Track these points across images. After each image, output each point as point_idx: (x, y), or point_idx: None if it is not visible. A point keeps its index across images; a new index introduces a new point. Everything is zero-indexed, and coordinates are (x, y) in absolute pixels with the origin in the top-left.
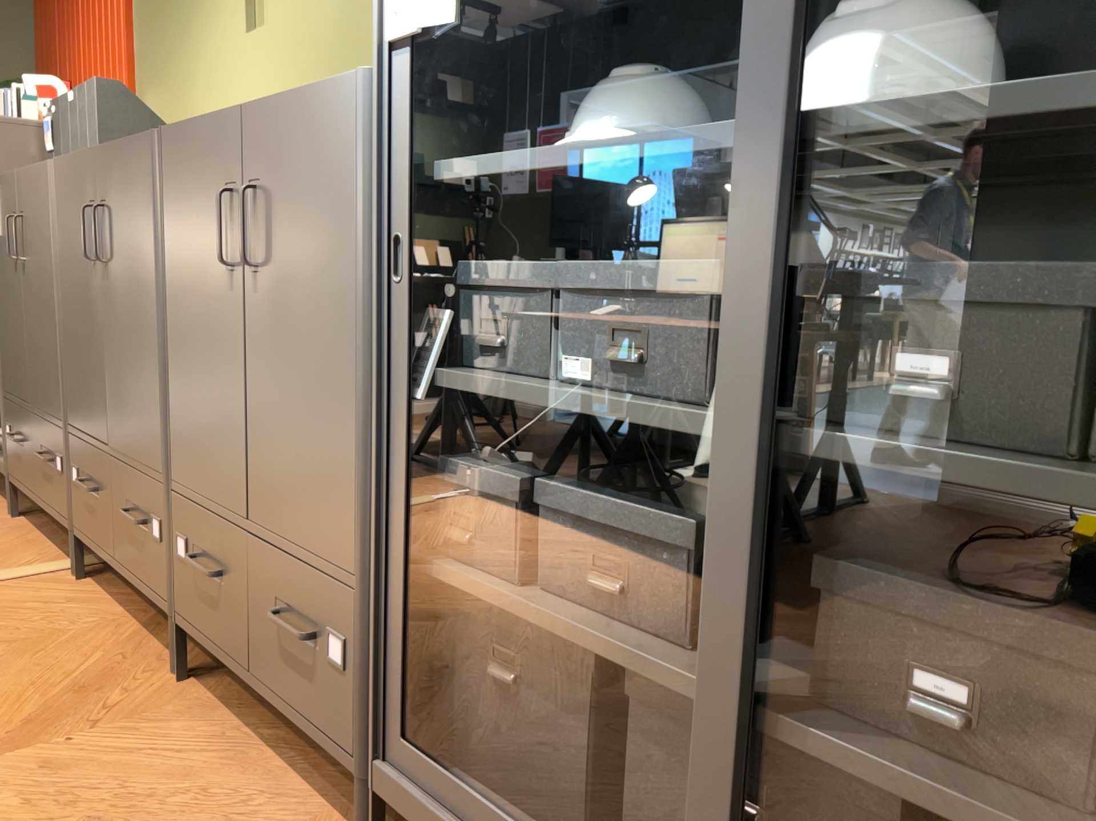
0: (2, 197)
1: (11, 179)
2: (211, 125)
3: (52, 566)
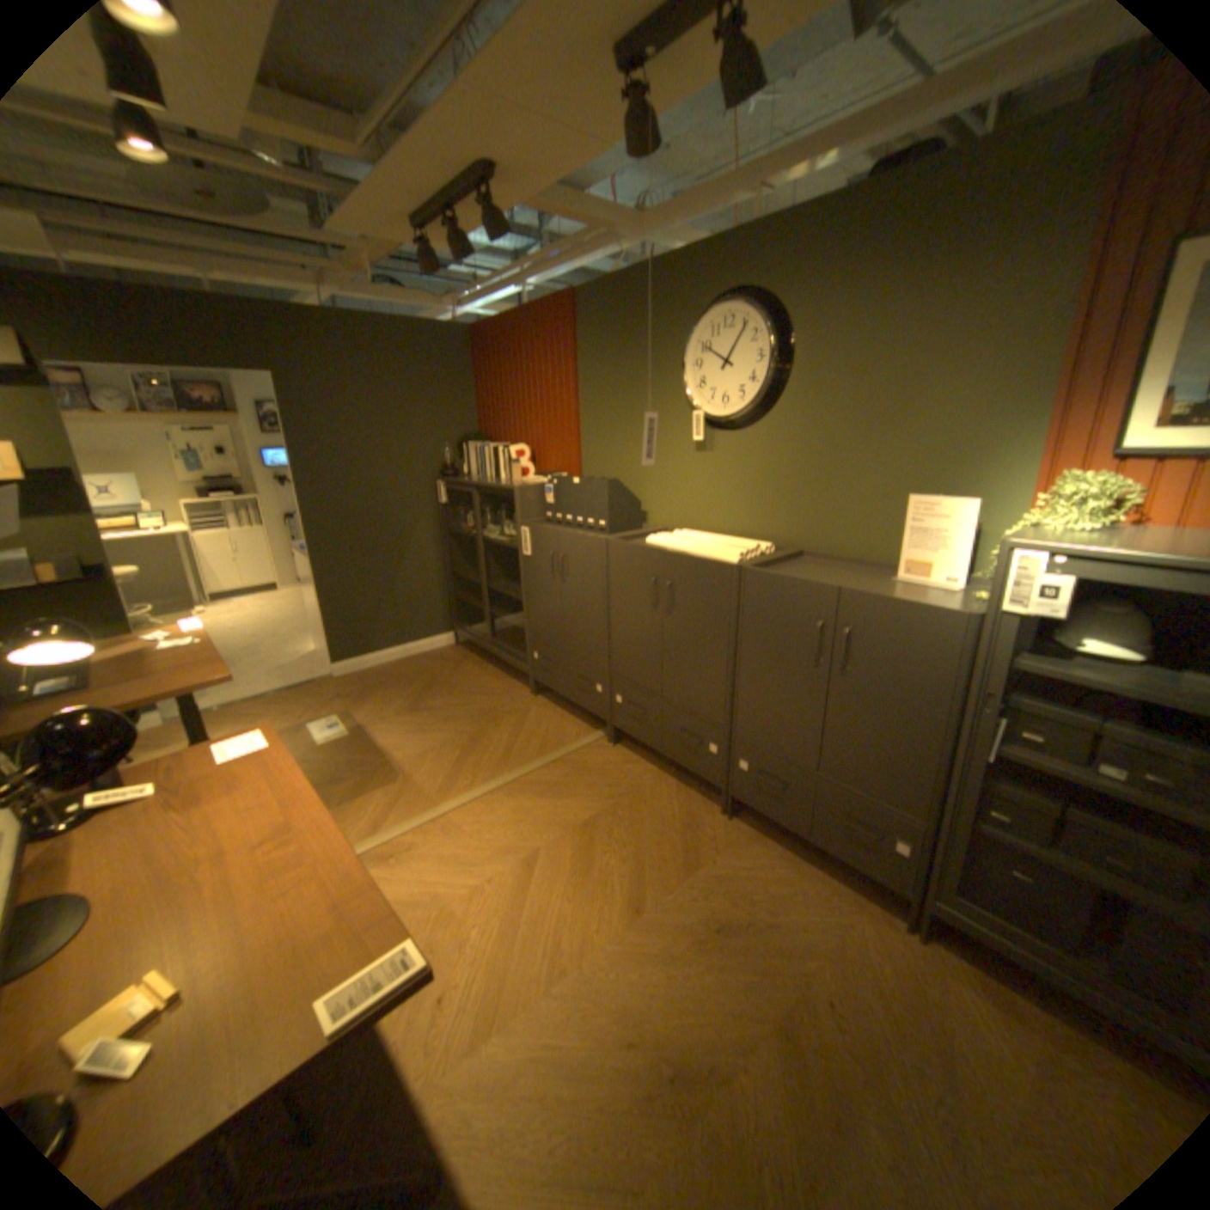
0: (536, 537)
1: (551, 532)
2: (804, 586)
3: (594, 737)
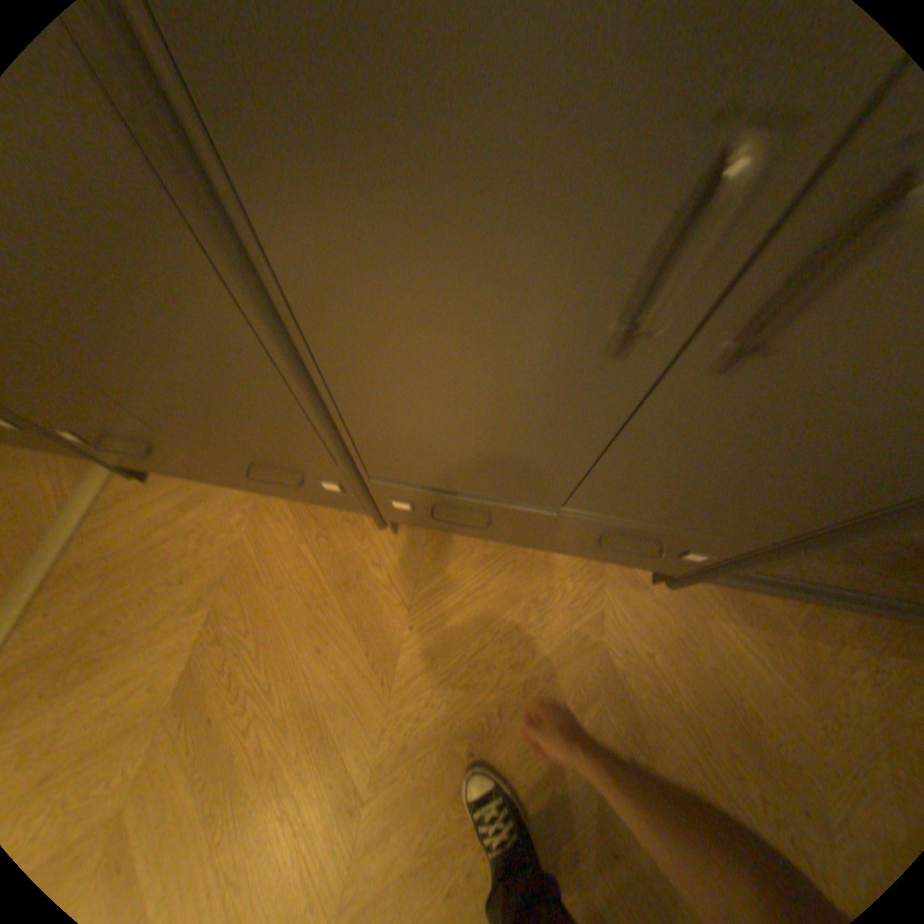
0: None
1: None
2: None
3: (92, 481)
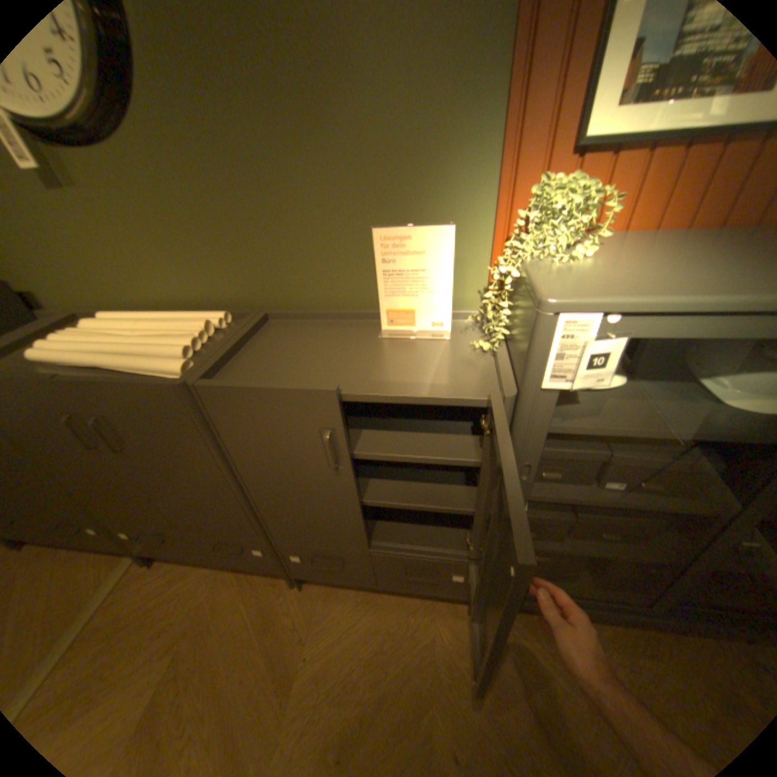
0: None
1: None
2: (288, 396)
3: (118, 571)
